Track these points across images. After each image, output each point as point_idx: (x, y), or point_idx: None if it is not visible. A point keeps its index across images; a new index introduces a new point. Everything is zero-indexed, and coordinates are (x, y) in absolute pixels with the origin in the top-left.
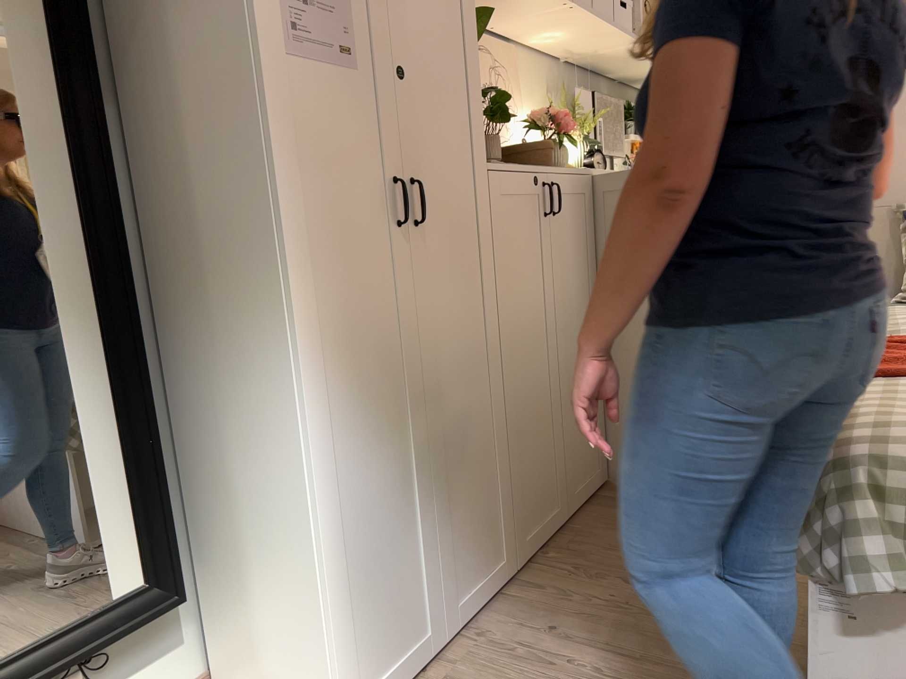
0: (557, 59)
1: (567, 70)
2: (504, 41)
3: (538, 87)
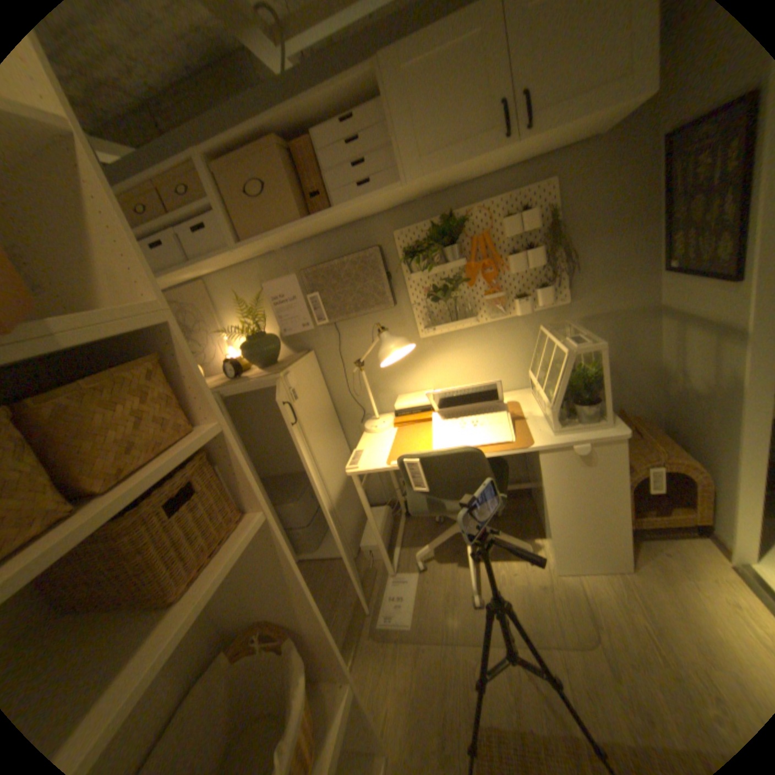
0: (265, 254)
1: (271, 260)
2: (189, 282)
3: (246, 291)
